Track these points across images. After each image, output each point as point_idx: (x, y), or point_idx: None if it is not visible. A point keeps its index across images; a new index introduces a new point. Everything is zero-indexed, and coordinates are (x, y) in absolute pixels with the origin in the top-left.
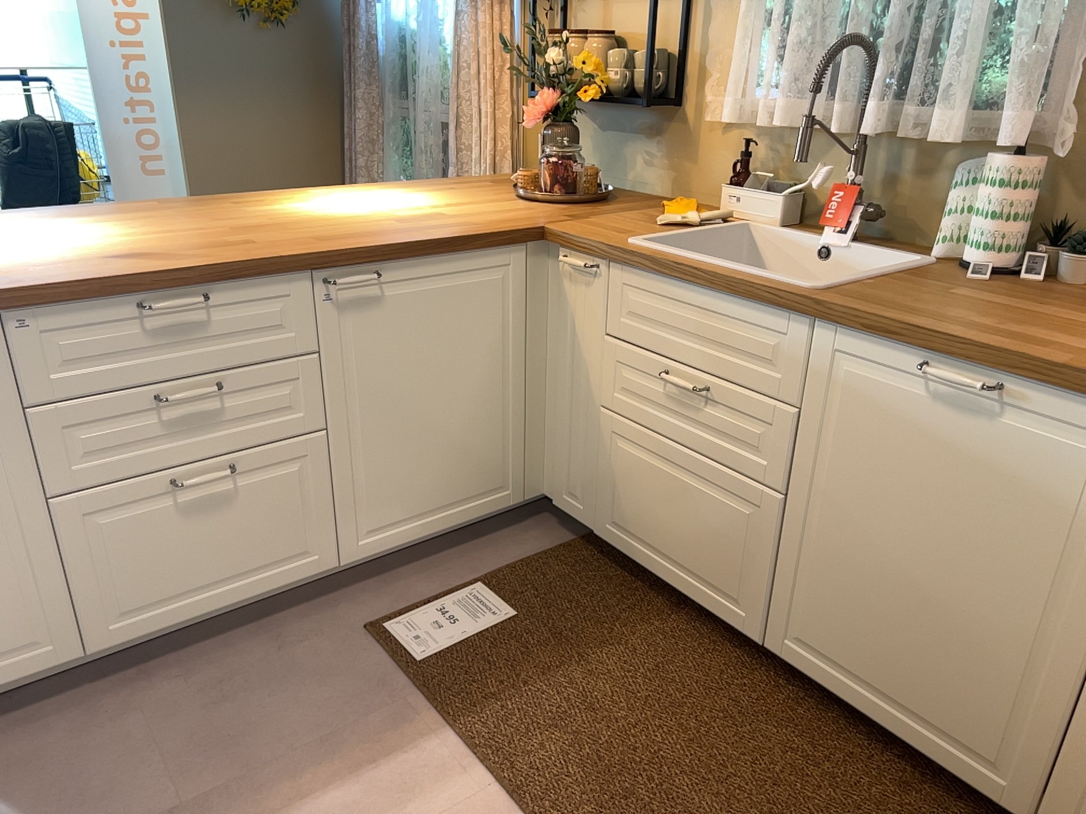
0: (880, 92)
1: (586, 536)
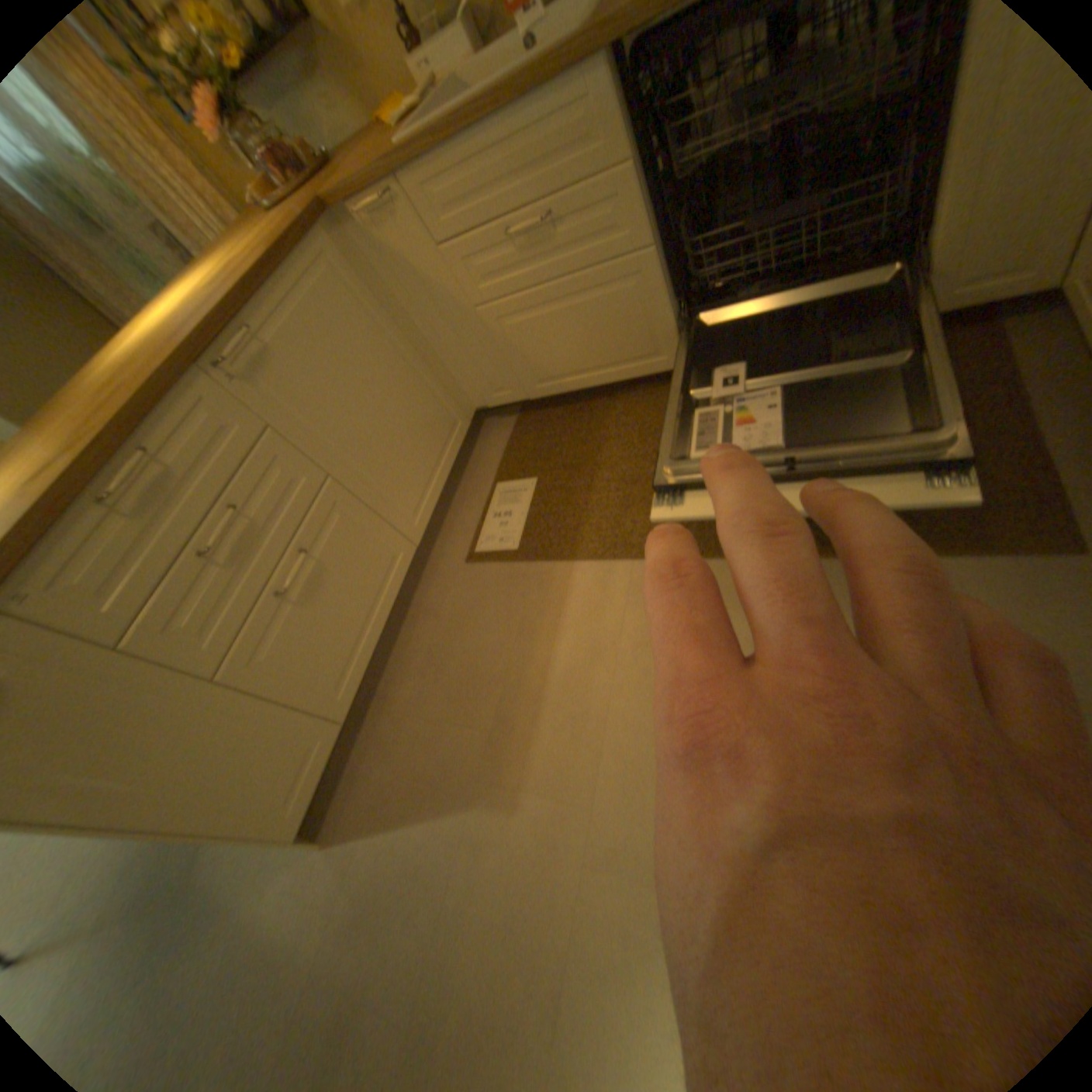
0: None
1: (522, 410)
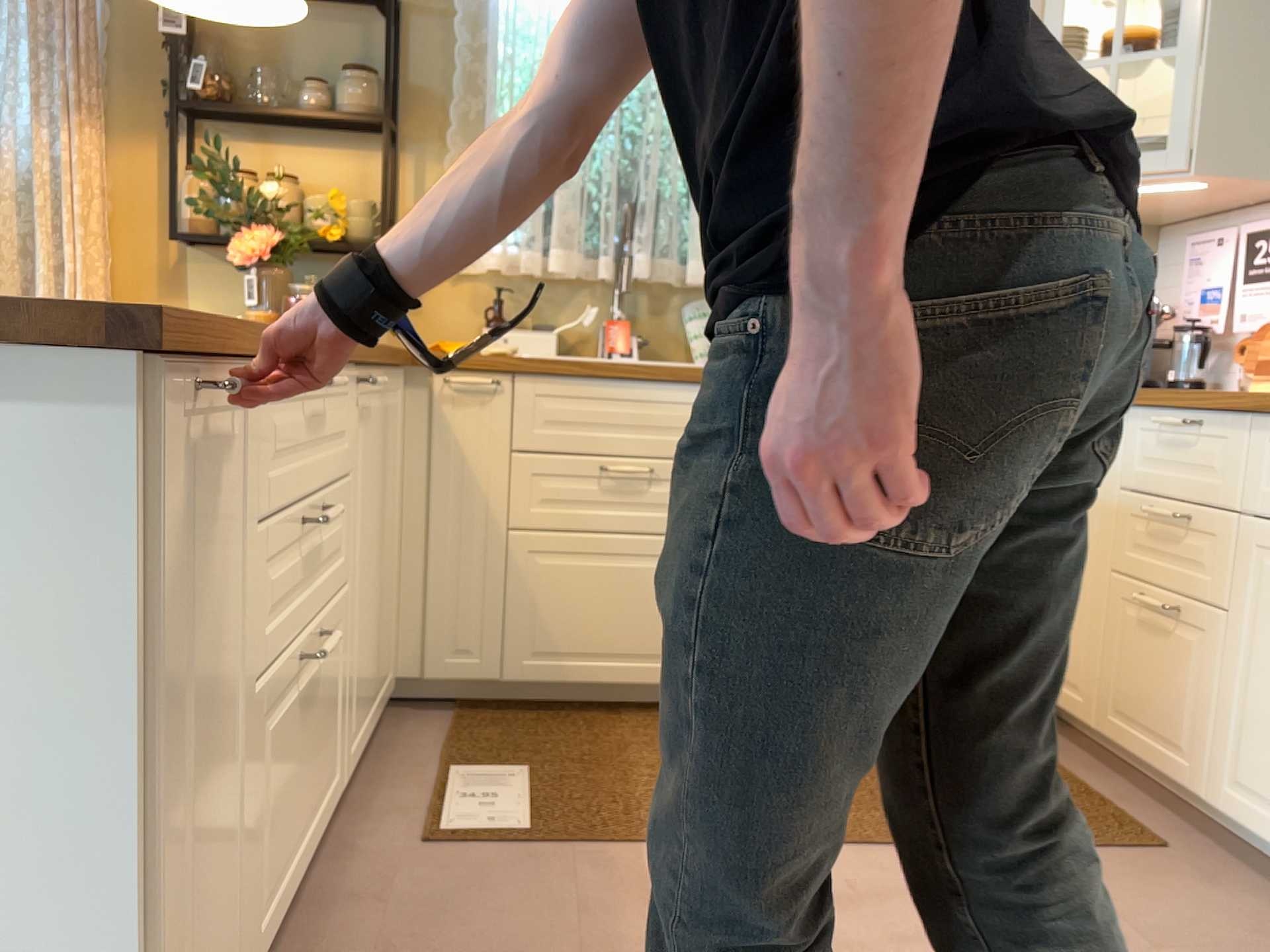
0: (640, 245)
1: (460, 707)
